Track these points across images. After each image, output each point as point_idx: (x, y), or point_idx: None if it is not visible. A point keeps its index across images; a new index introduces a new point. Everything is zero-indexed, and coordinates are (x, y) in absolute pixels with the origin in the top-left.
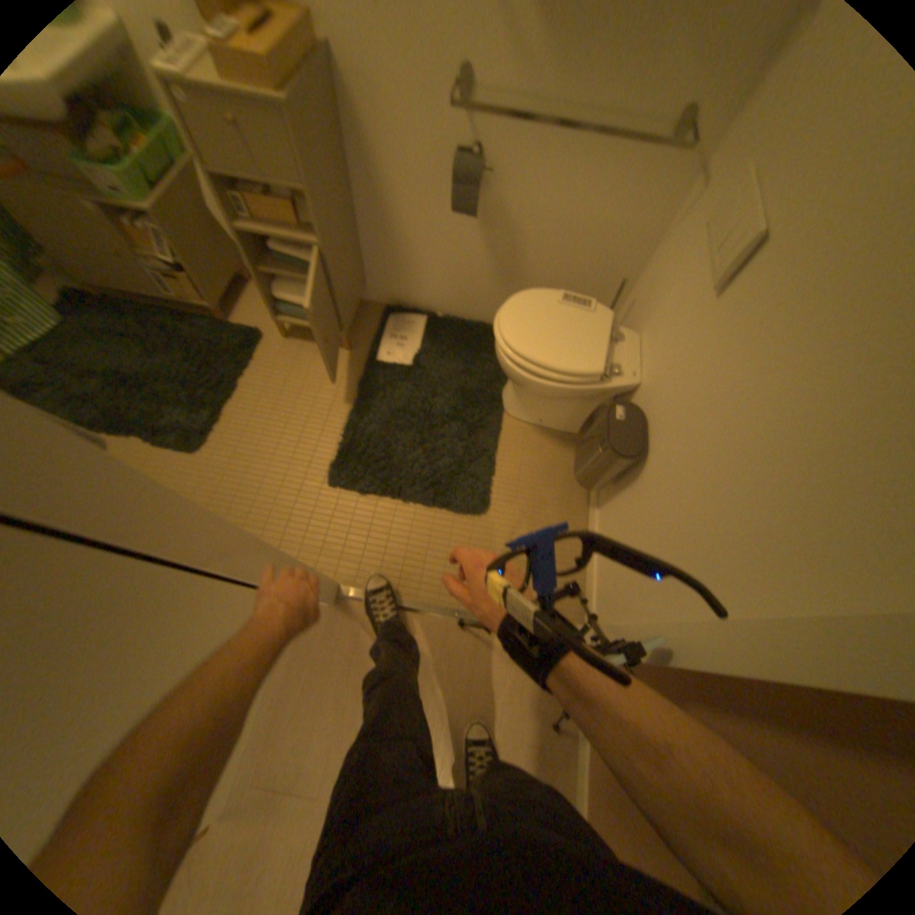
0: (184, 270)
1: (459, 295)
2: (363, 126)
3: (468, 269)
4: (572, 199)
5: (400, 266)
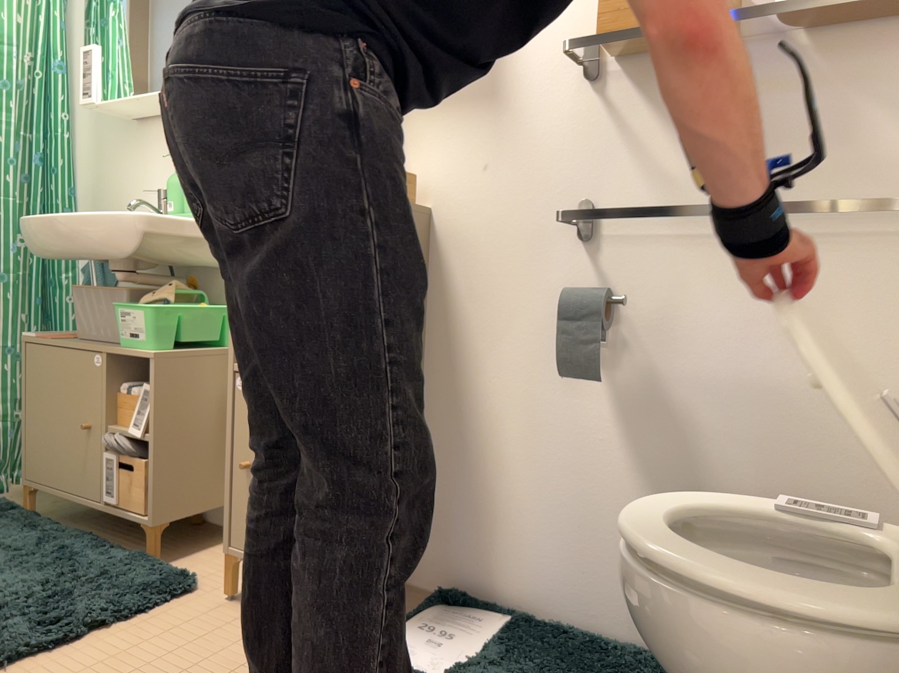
0: (151, 459)
1: (584, 573)
2: (453, 287)
3: (600, 507)
4: (782, 354)
5: (476, 503)
